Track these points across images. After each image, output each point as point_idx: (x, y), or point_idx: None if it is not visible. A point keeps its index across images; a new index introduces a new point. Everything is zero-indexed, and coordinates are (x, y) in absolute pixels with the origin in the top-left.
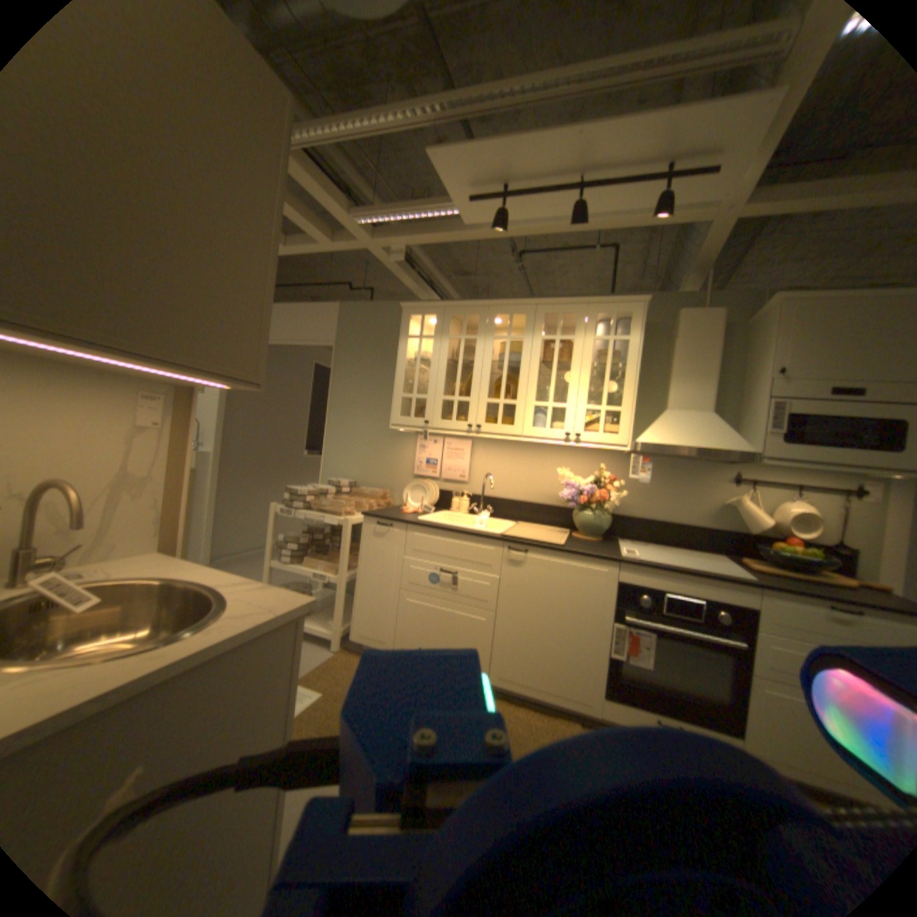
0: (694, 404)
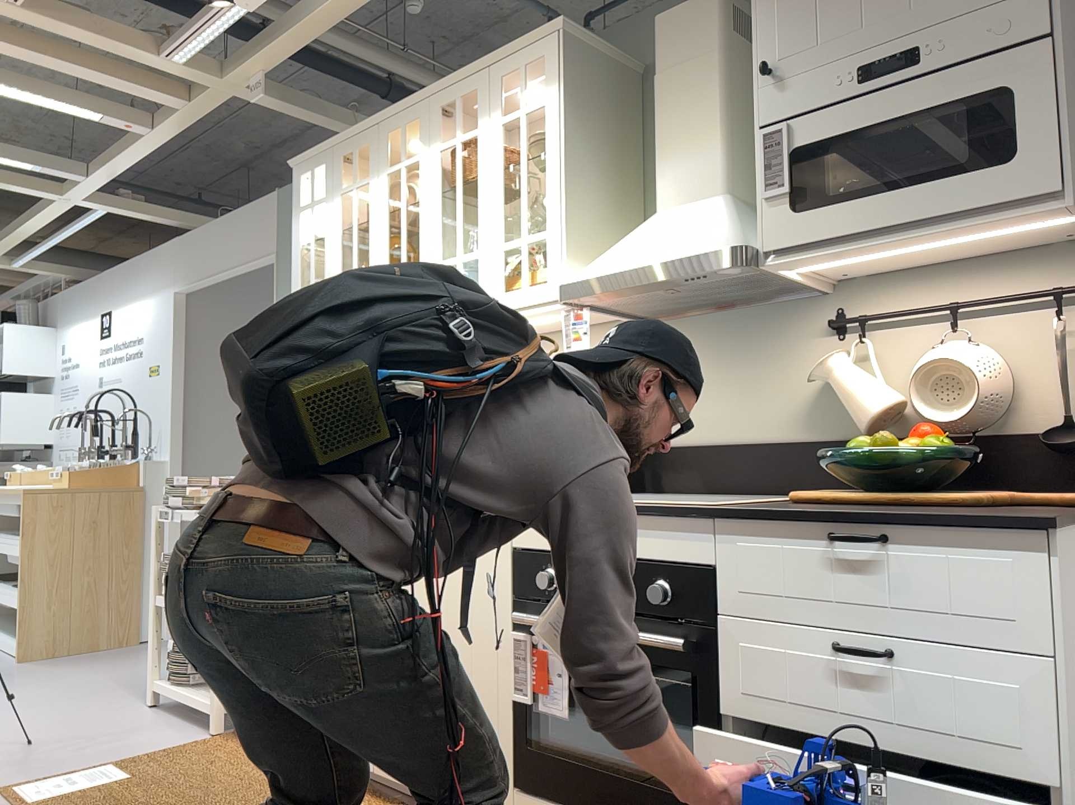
0: (692, 190)
